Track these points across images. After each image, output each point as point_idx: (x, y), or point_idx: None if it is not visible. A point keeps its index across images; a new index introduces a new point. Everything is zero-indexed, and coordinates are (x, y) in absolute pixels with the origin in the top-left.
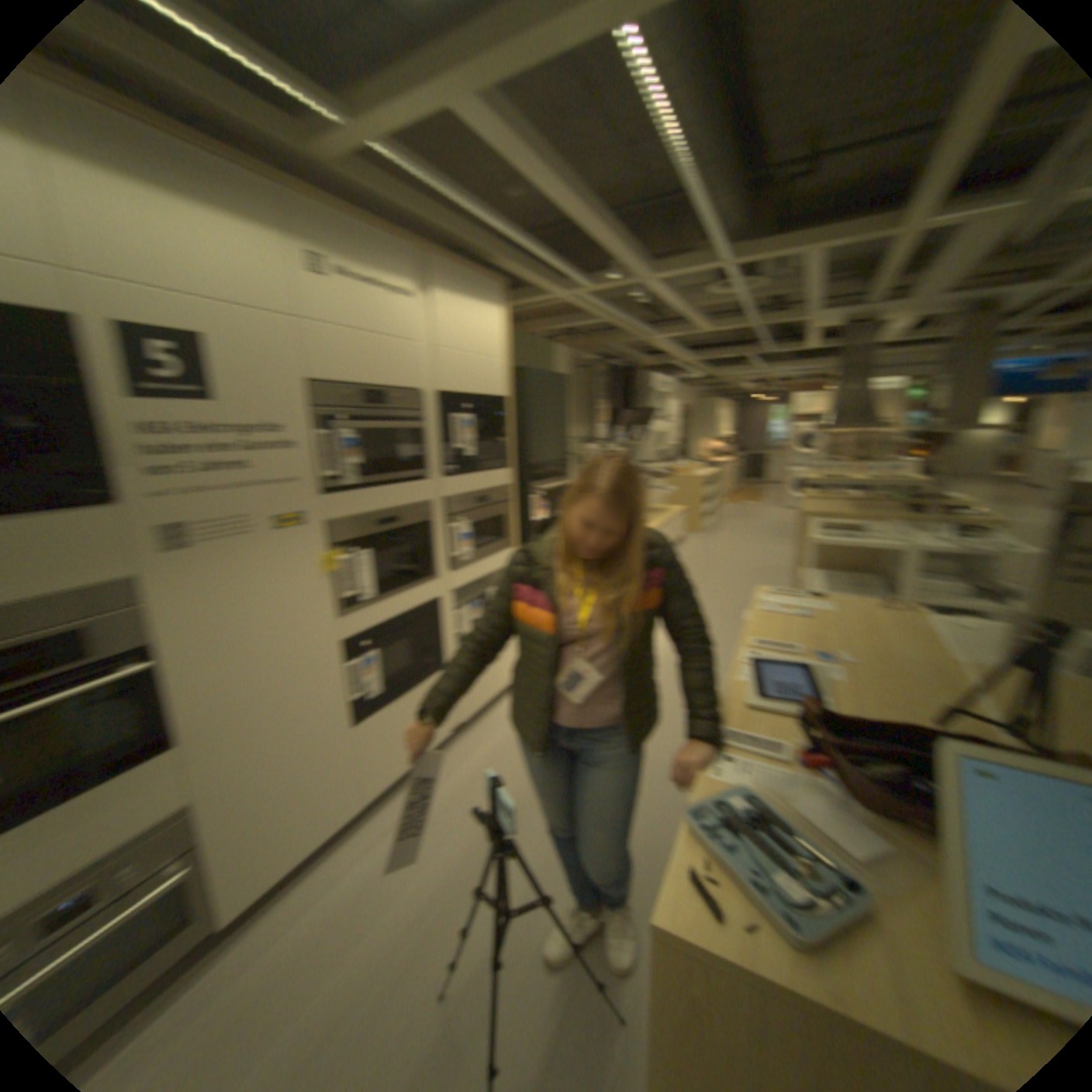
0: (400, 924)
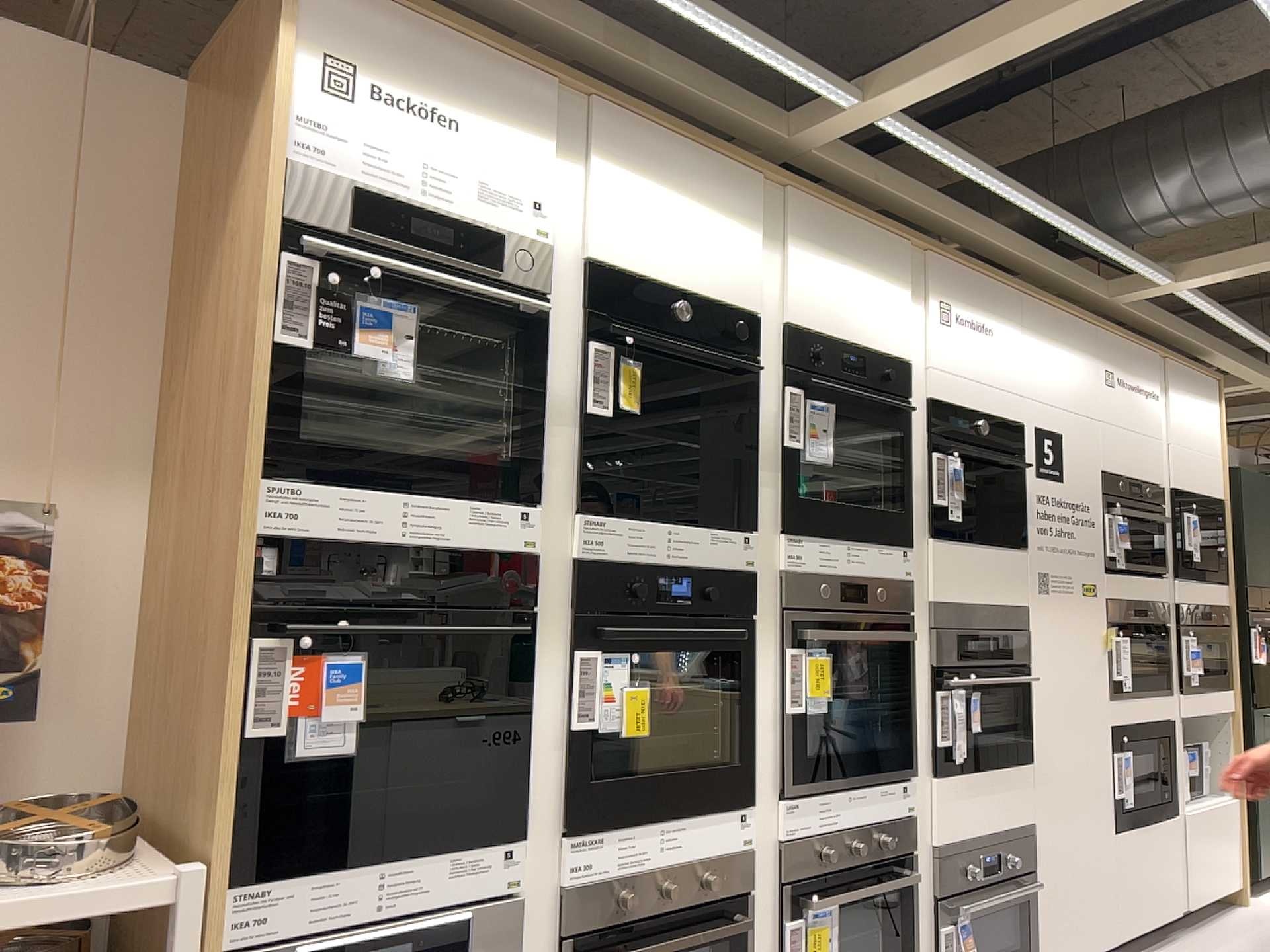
0: None
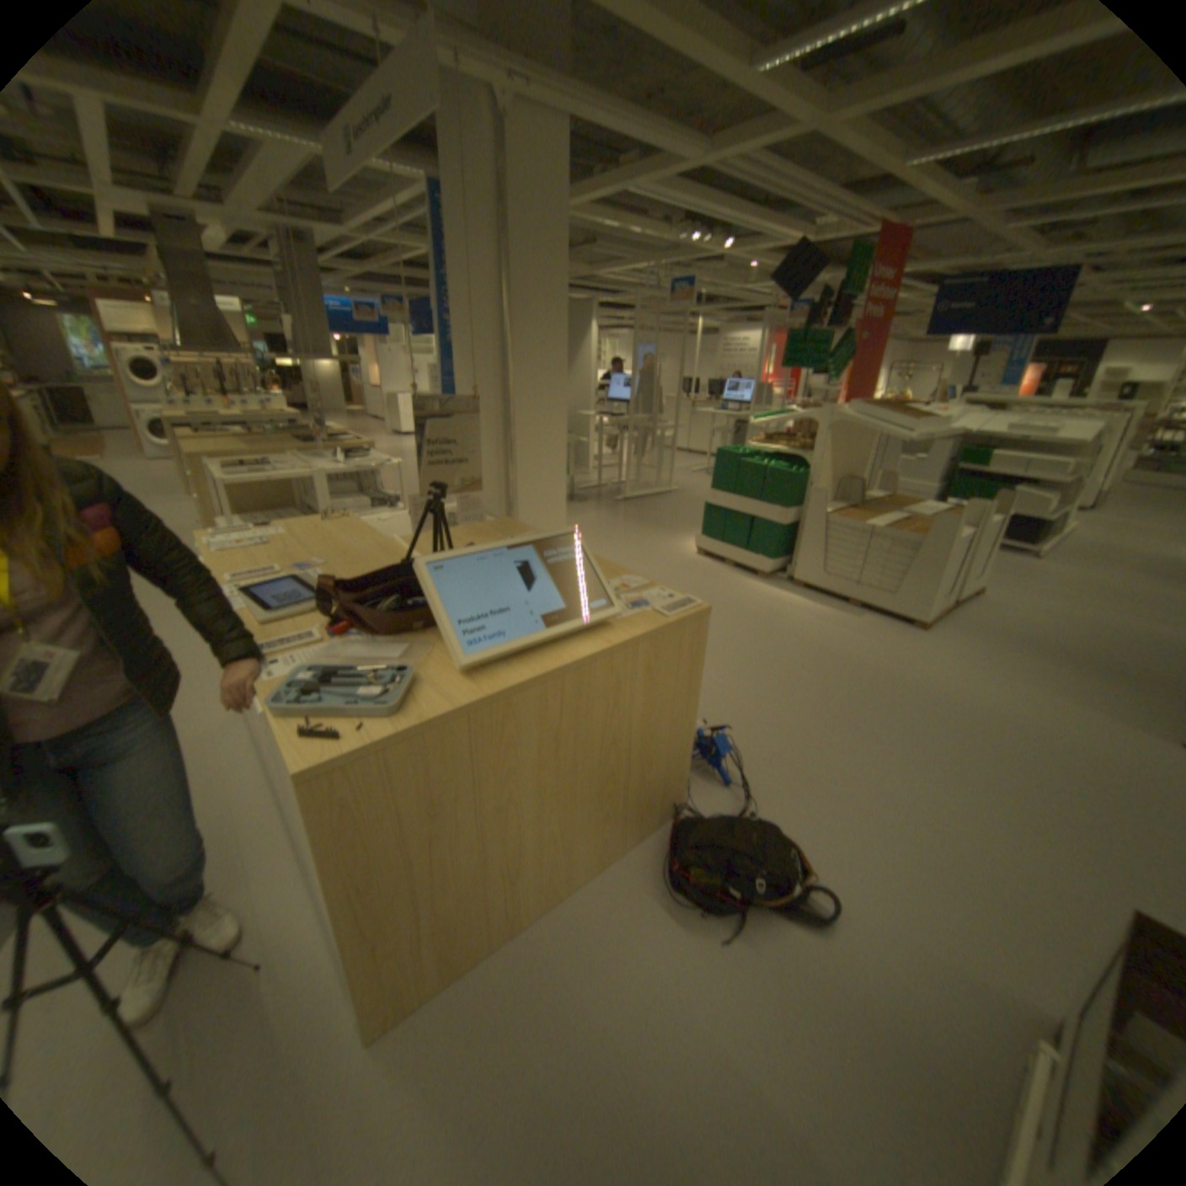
0: None
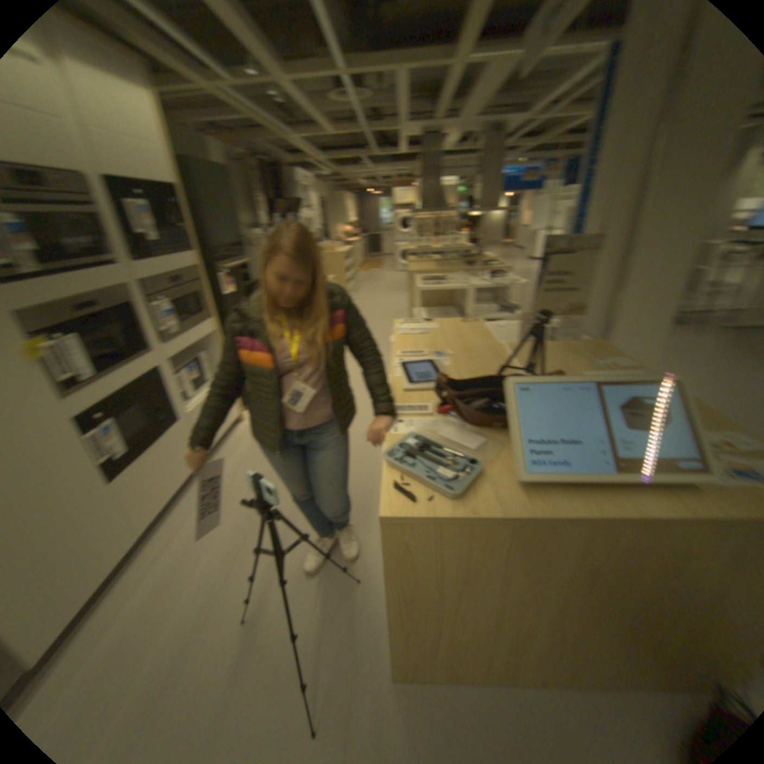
0: (196, 596)
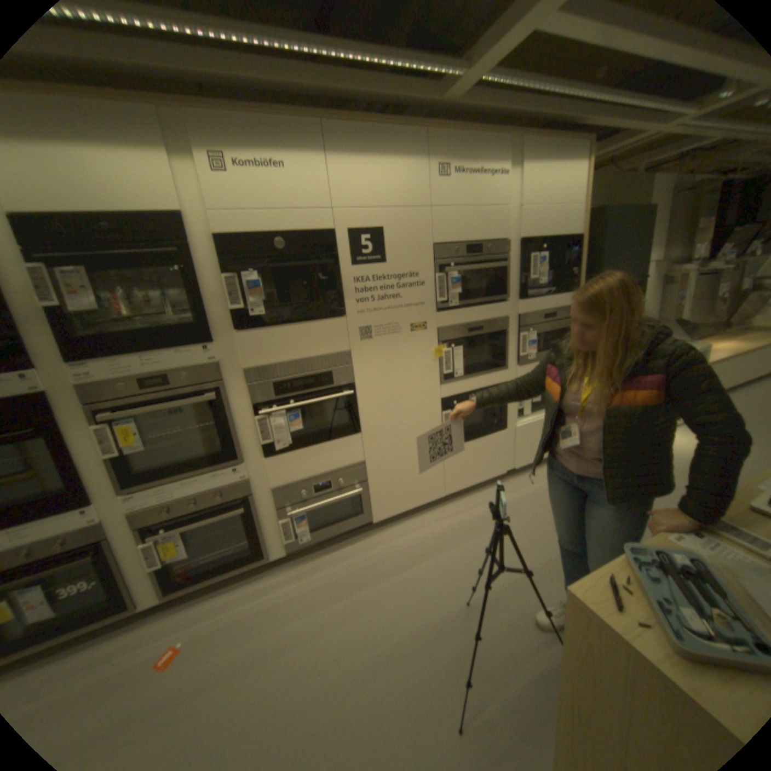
0: (458, 562)
